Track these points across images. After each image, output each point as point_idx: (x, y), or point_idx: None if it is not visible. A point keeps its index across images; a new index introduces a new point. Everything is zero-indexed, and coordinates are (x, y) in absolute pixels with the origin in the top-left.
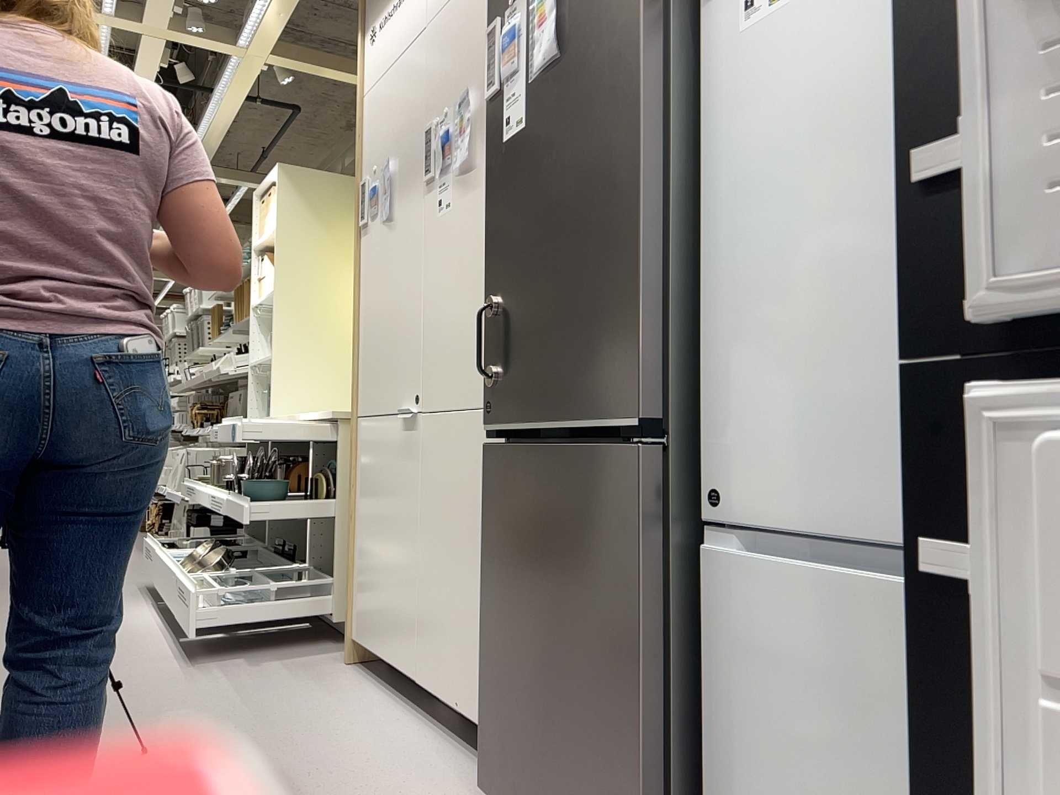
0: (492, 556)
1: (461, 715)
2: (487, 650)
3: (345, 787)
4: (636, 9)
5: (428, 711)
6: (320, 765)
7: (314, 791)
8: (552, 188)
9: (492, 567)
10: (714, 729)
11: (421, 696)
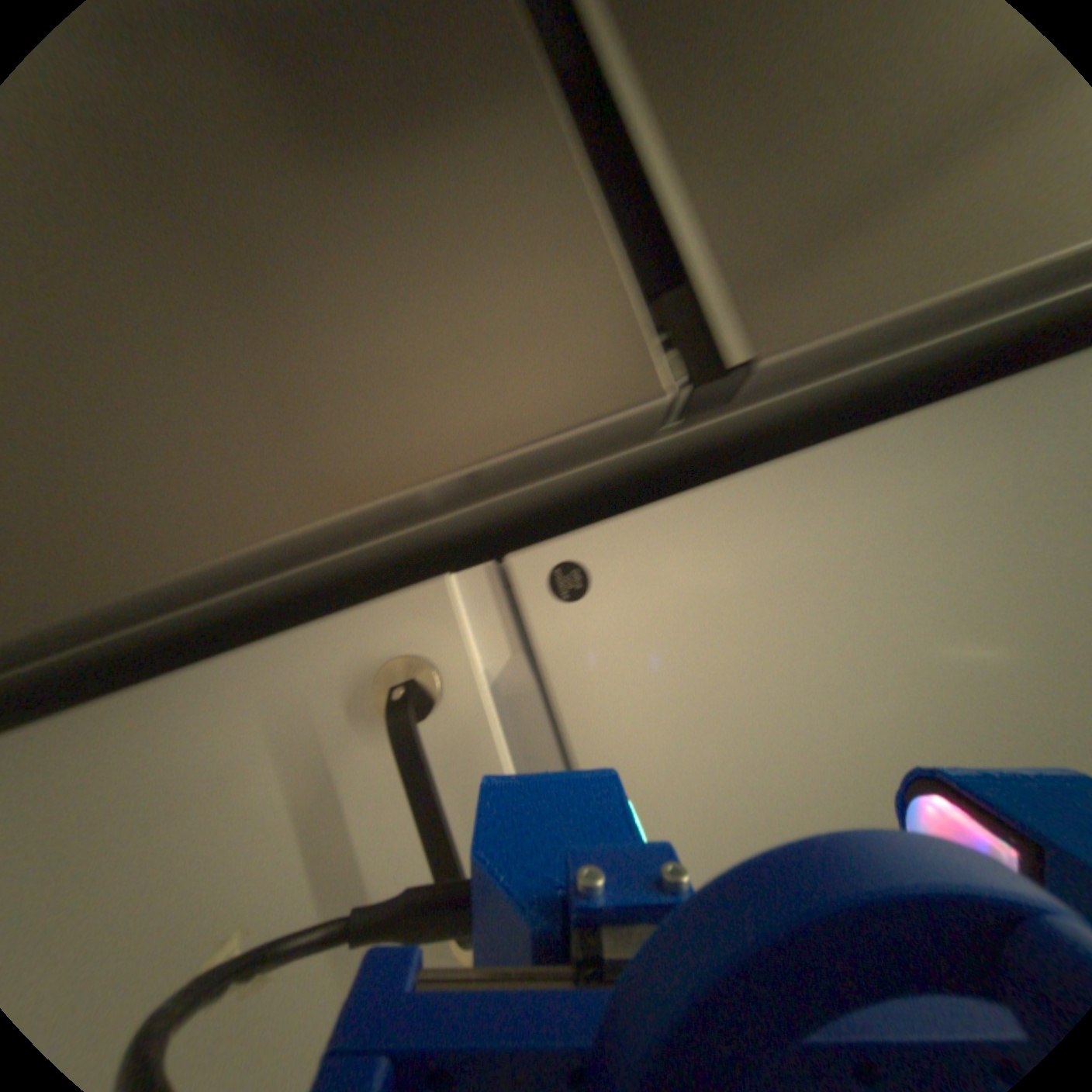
0: None
1: None
2: None
3: None
4: None
5: None
6: None
7: None
8: None
9: None
10: (112, 718)
11: None
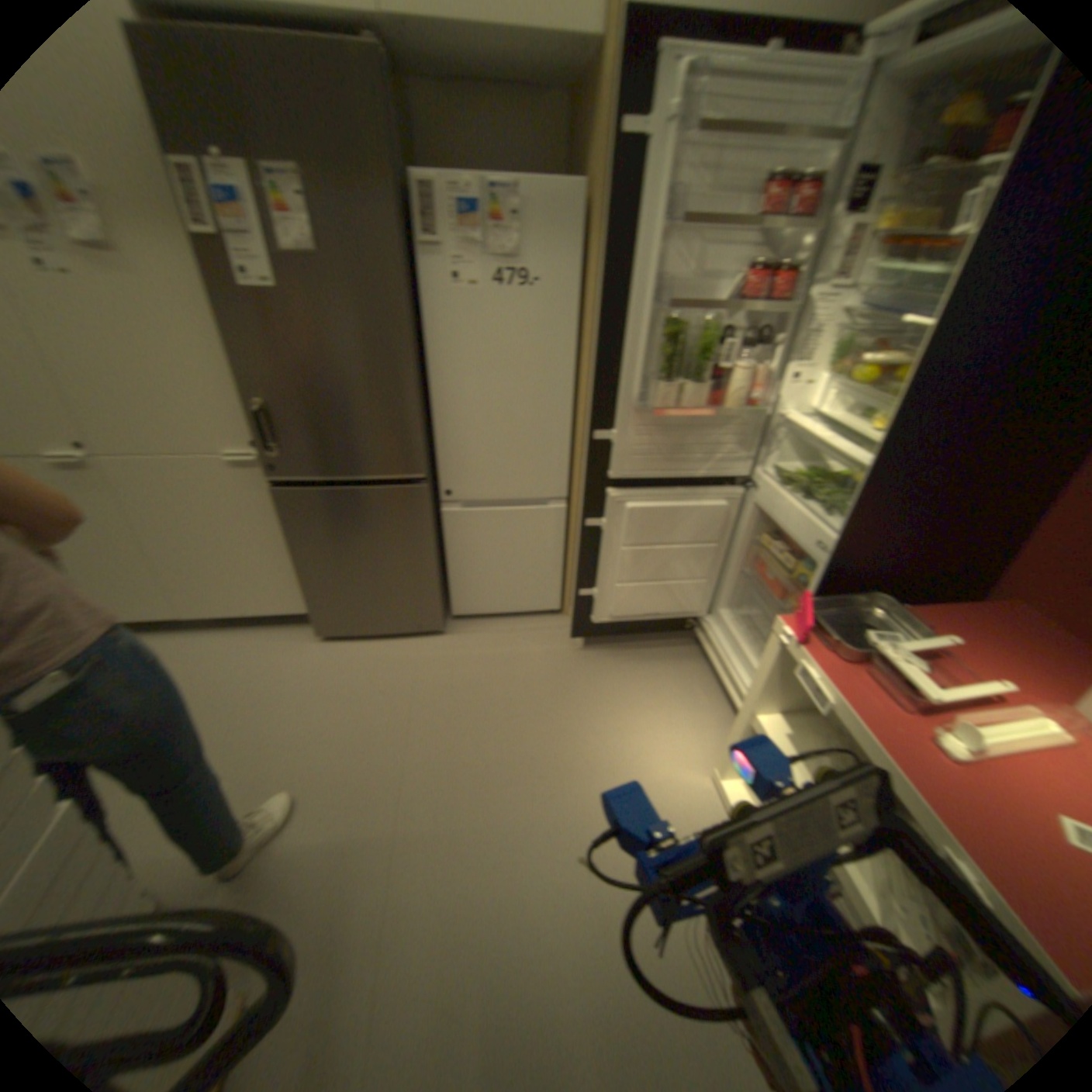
0: (296, 543)
1: (243, 618)
2: (301, 584)
3: (235, 686)
4: (391, 260)
5: (180, 630)
6: (192, 692)
7: (222, 700)
8: (320, 346)
9: (297, 548)
10: (446, 564)
11: (154, 626)
